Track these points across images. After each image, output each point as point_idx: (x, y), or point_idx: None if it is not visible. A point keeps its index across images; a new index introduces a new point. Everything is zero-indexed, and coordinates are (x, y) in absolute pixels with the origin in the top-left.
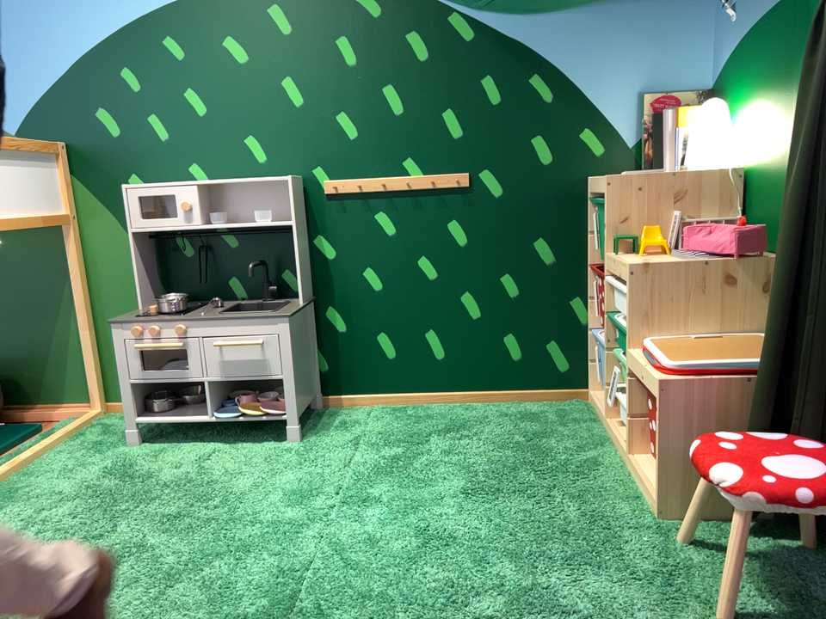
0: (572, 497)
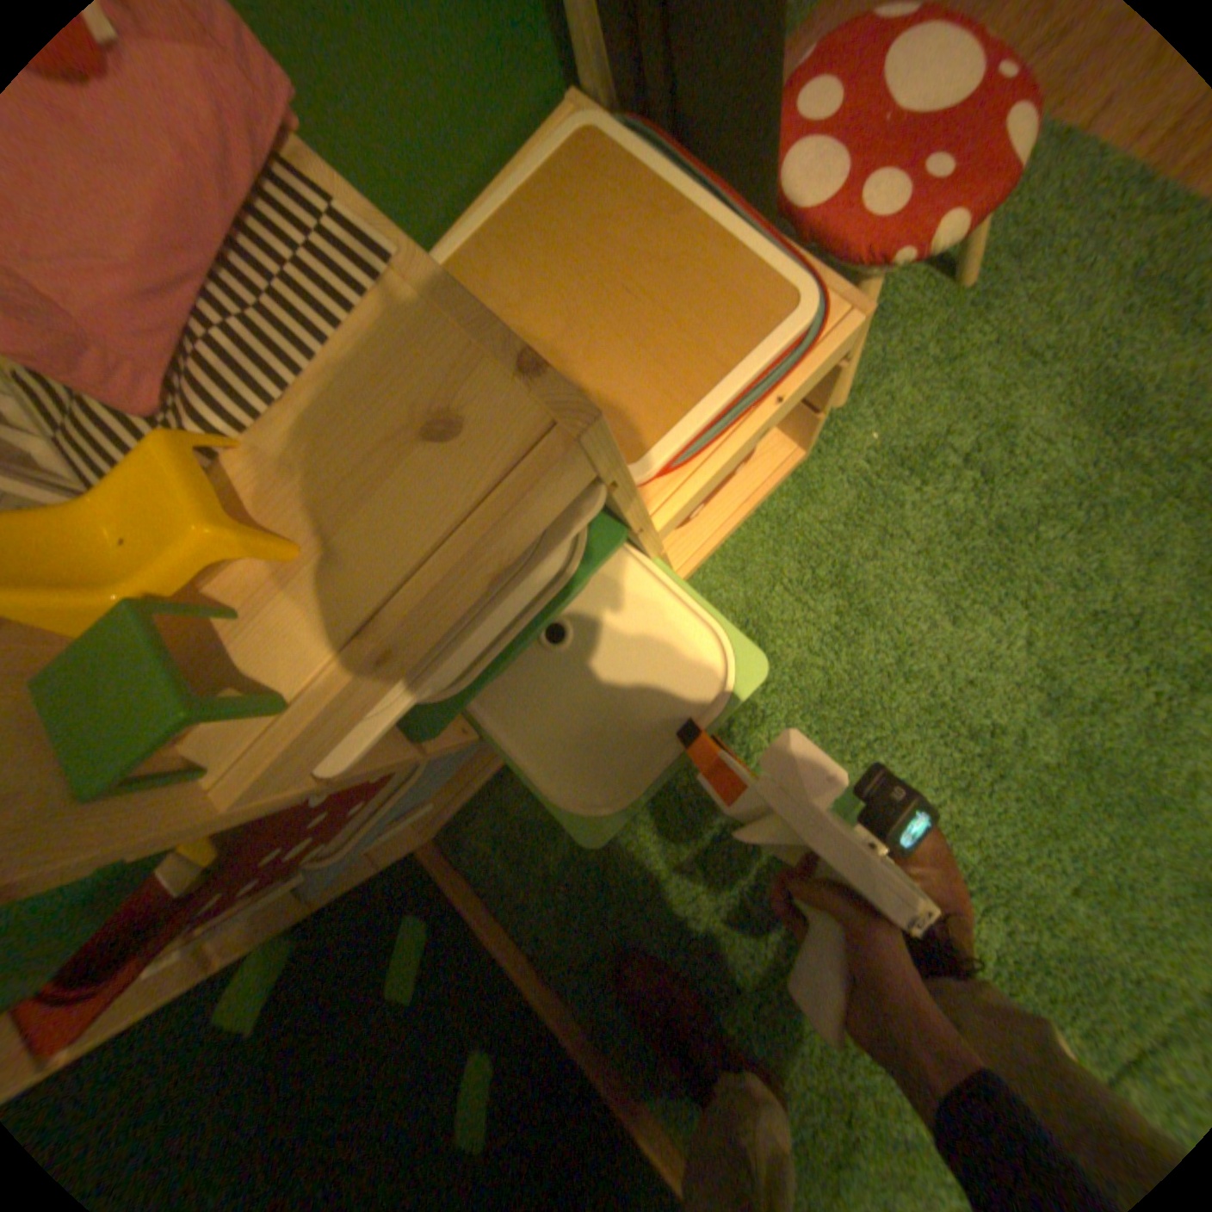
0: (839, 594)
